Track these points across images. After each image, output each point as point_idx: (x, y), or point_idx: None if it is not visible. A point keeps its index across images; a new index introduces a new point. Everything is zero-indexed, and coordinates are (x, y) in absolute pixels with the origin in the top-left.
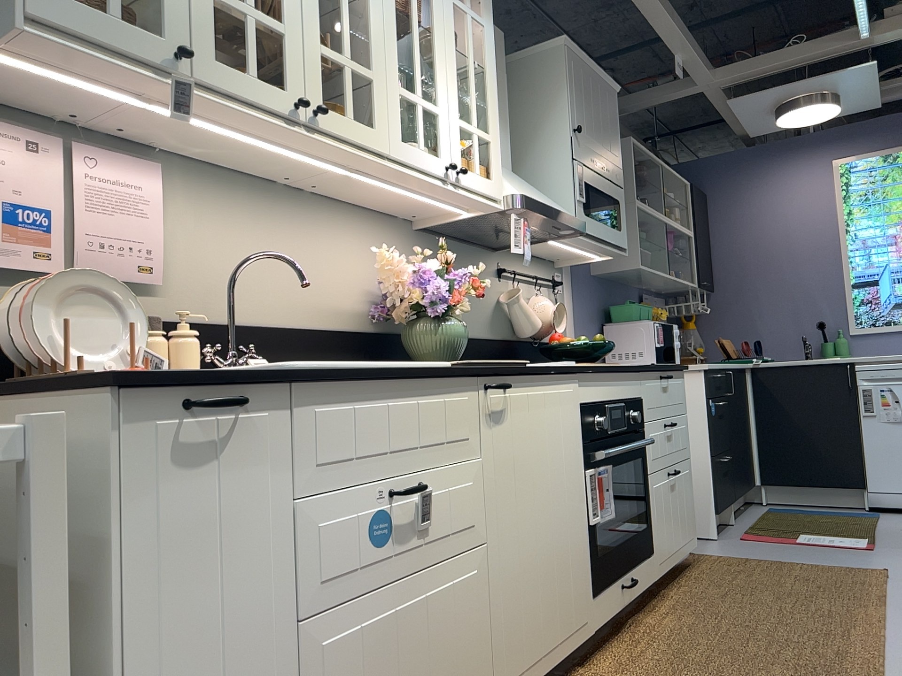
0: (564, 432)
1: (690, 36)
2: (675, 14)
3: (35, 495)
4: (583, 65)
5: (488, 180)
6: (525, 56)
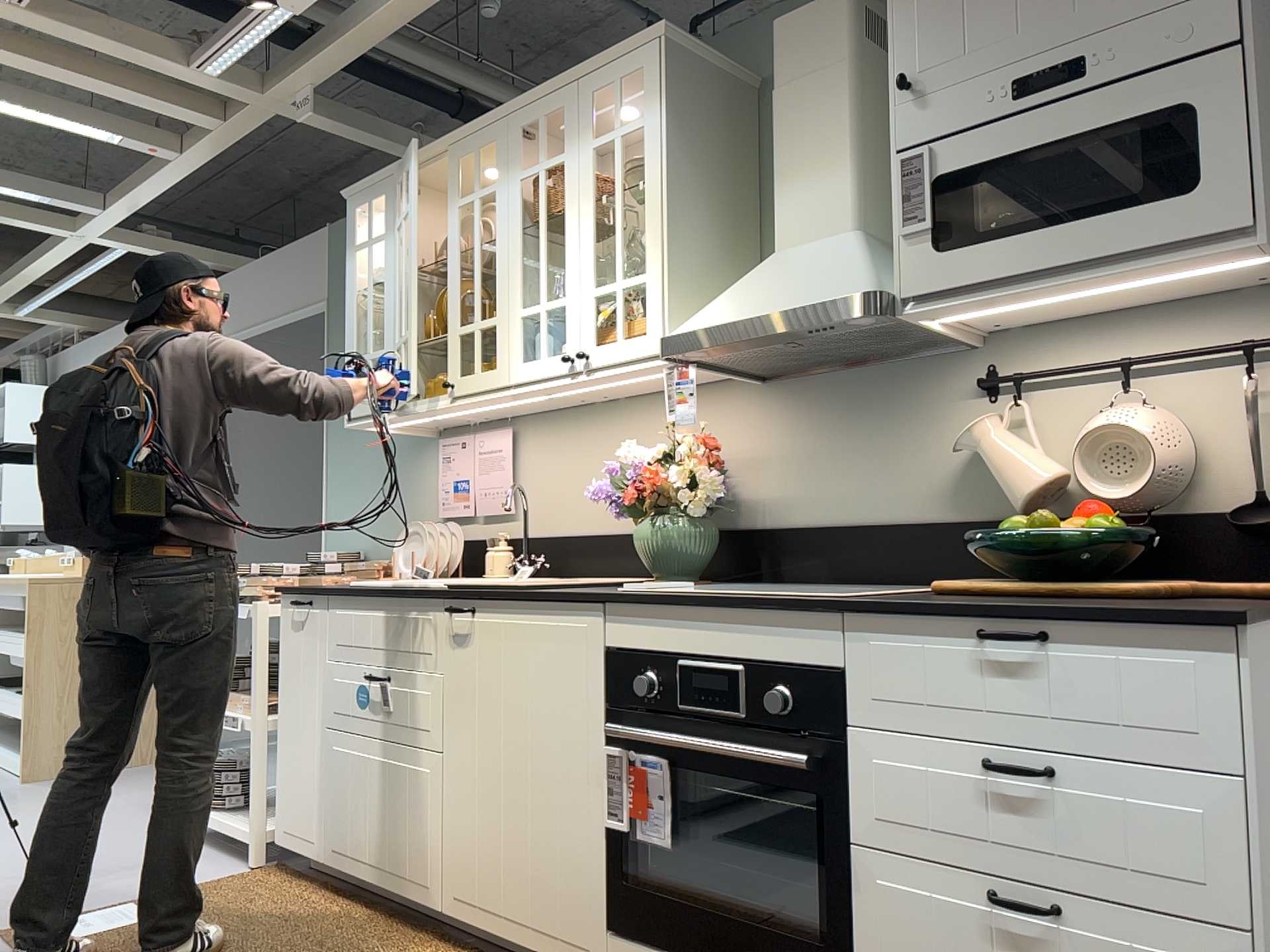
0: (559, 678)
1: None
2: None
3: (254, 629)
4: None
5: (635, 337)
6: None
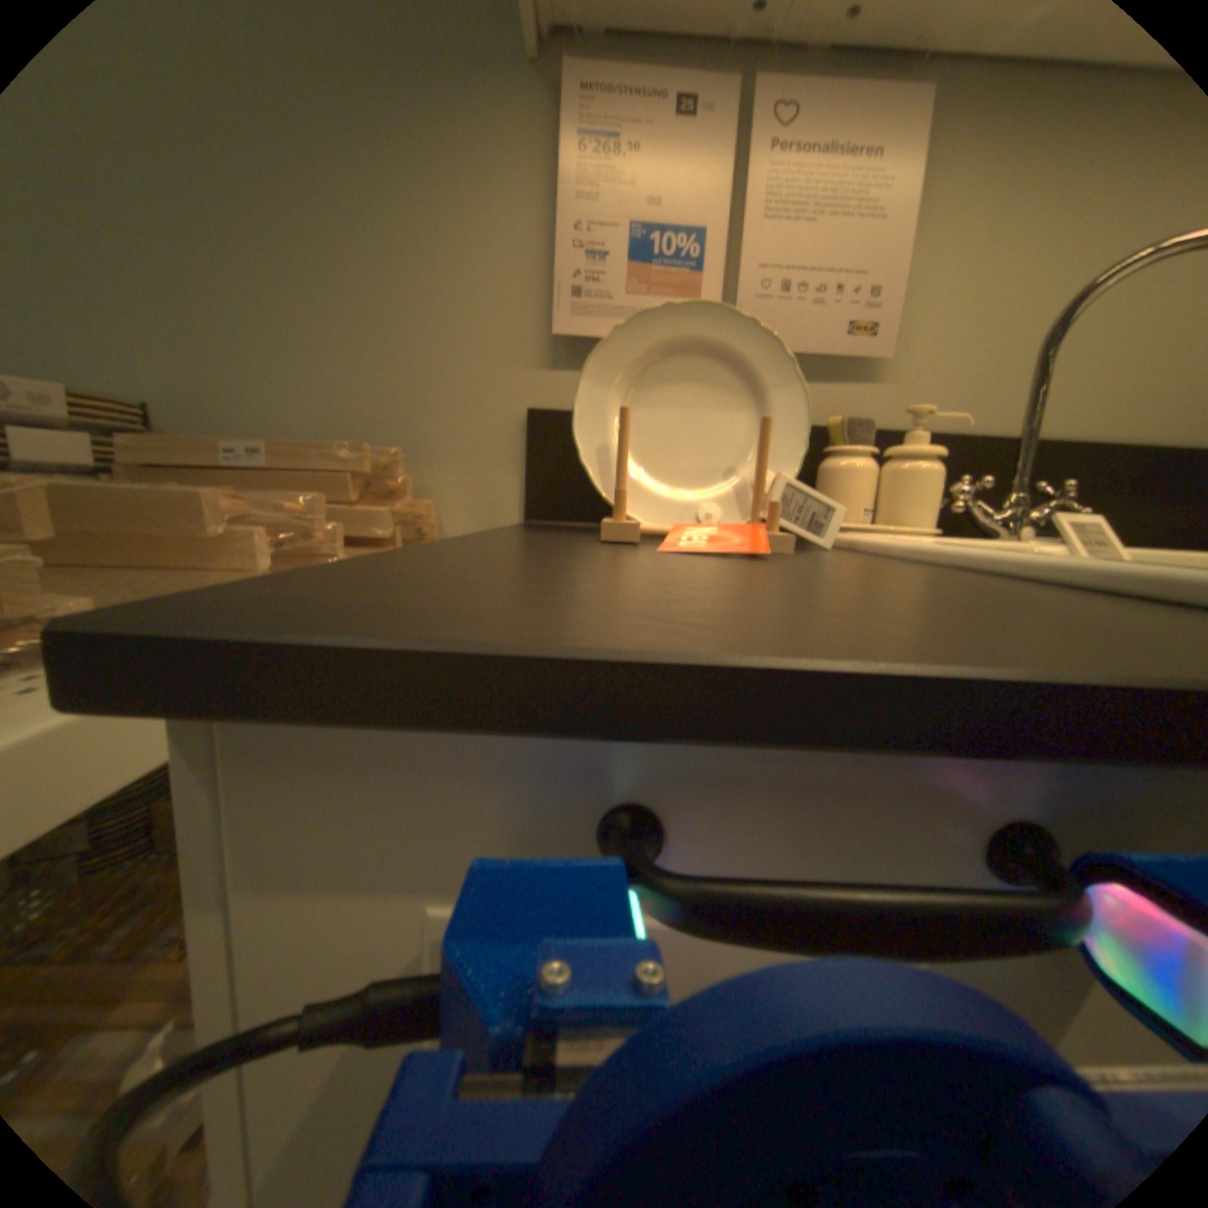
0: None
1: None
2: None
3: None
4: None
5: None
6: None
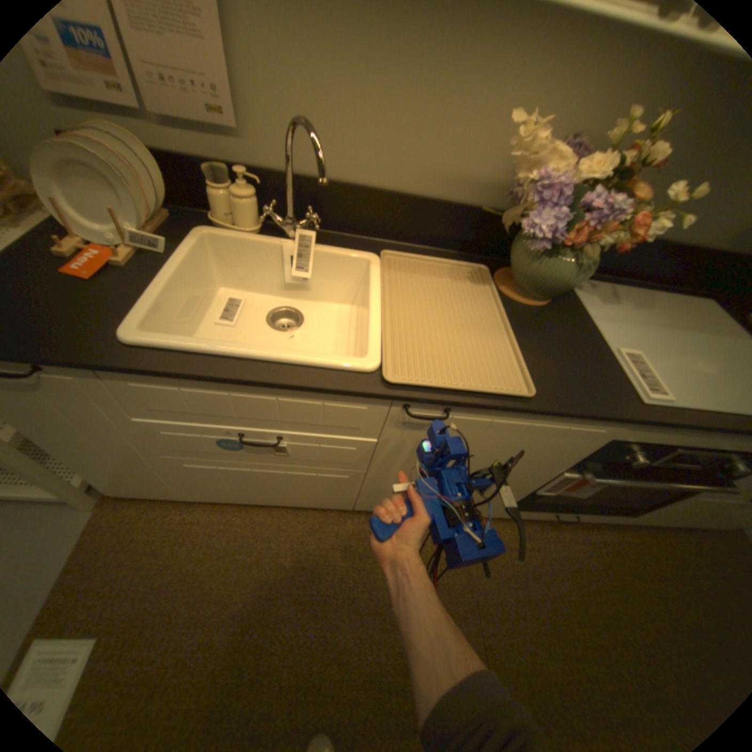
0: (547, 451)
1: None
2: None
3: None
4: None
5: None
6: None
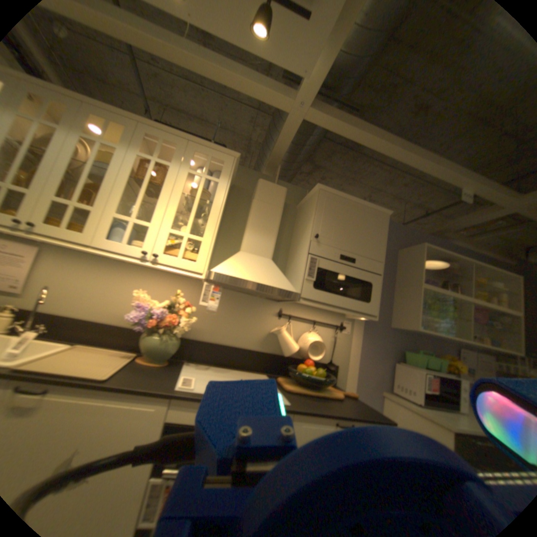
0: (121, 440)
1: (471, 173)
2: (442, 159)
3: None
4: (339, 199)
5: (189, 262)
6: (306, 198)
